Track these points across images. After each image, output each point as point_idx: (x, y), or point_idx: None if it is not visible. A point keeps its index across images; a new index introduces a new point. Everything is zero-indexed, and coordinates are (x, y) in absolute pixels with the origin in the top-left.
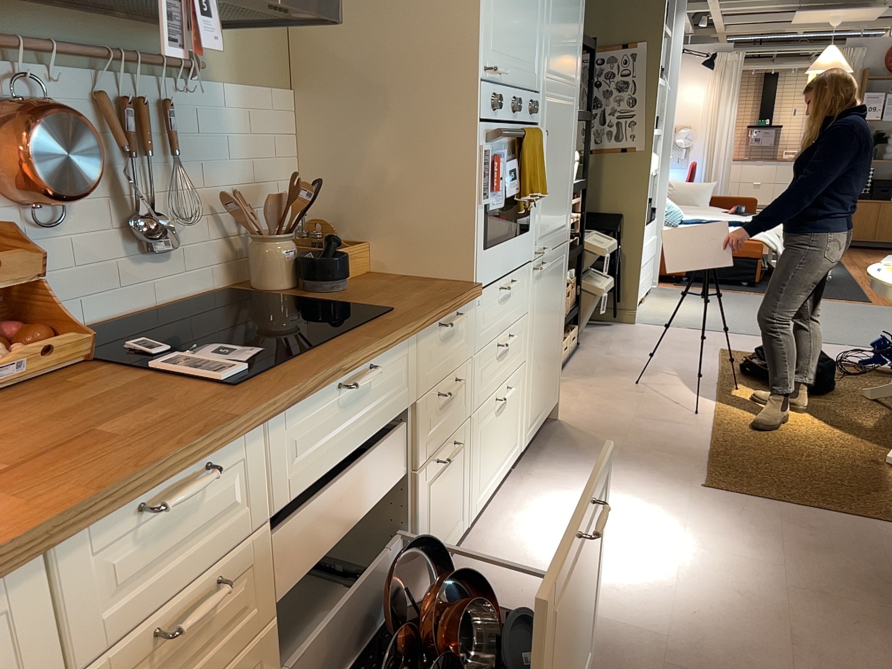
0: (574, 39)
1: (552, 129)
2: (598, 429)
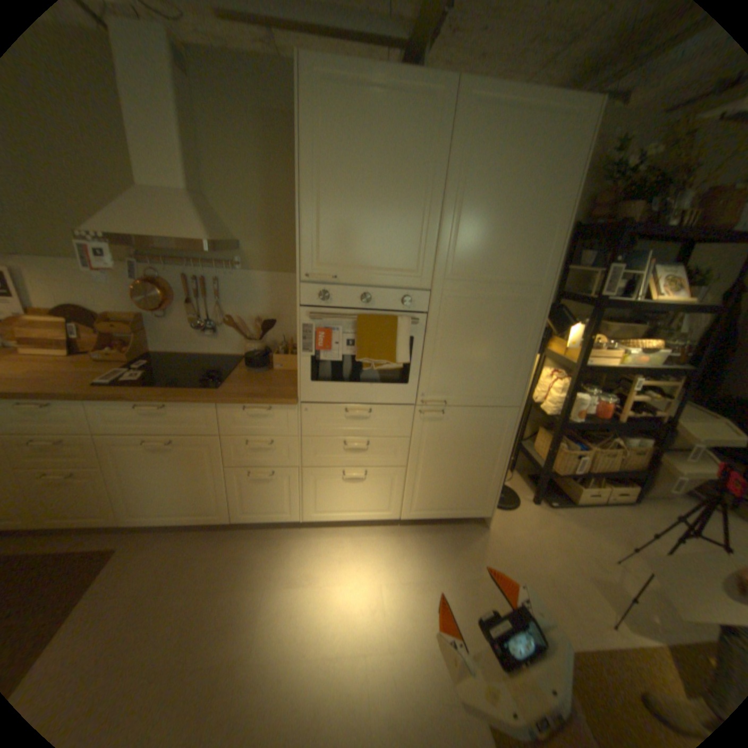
0: (533, 245)
1: (462, 318)
2: (499, 557)
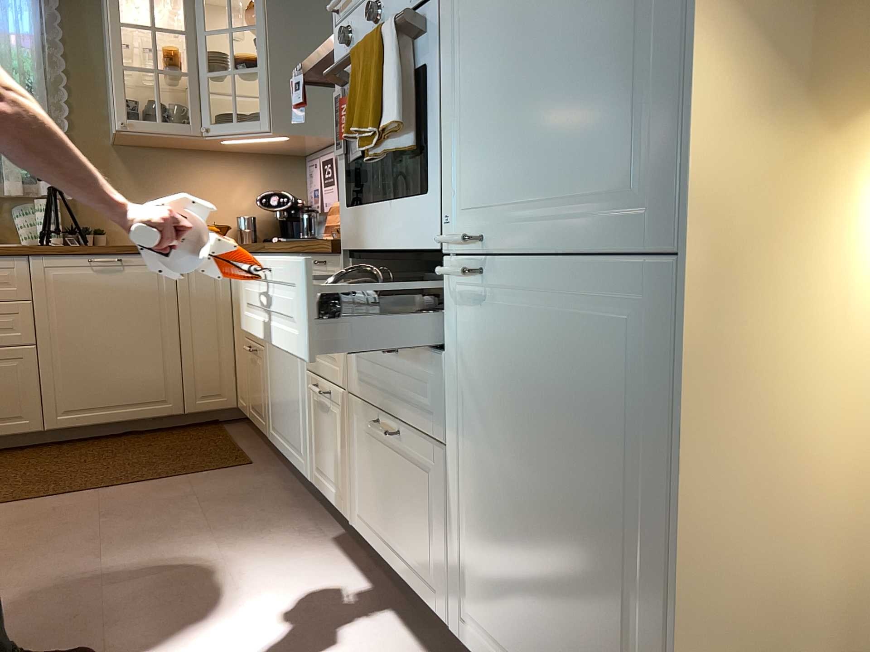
0: None
1: None
2: None
